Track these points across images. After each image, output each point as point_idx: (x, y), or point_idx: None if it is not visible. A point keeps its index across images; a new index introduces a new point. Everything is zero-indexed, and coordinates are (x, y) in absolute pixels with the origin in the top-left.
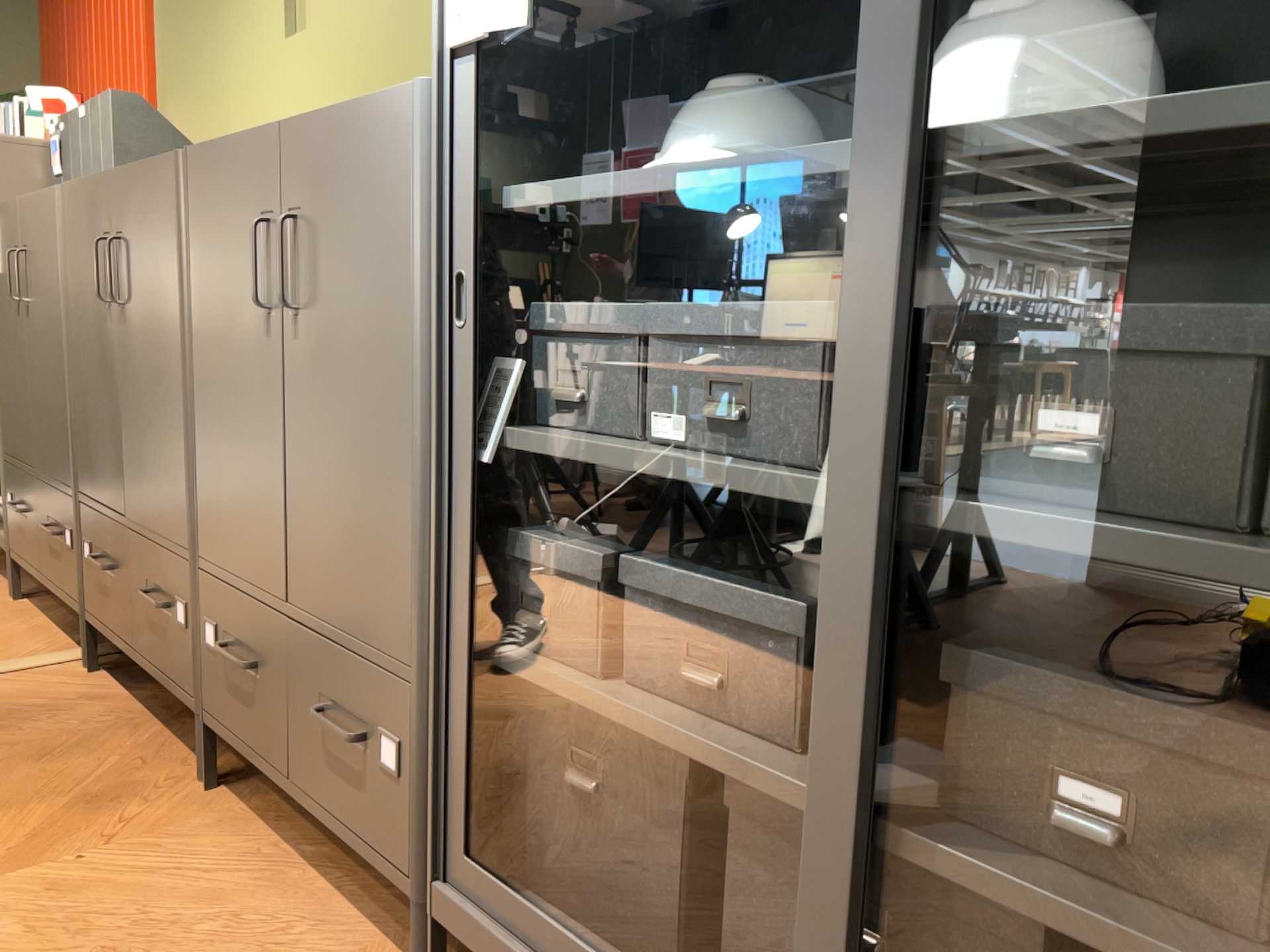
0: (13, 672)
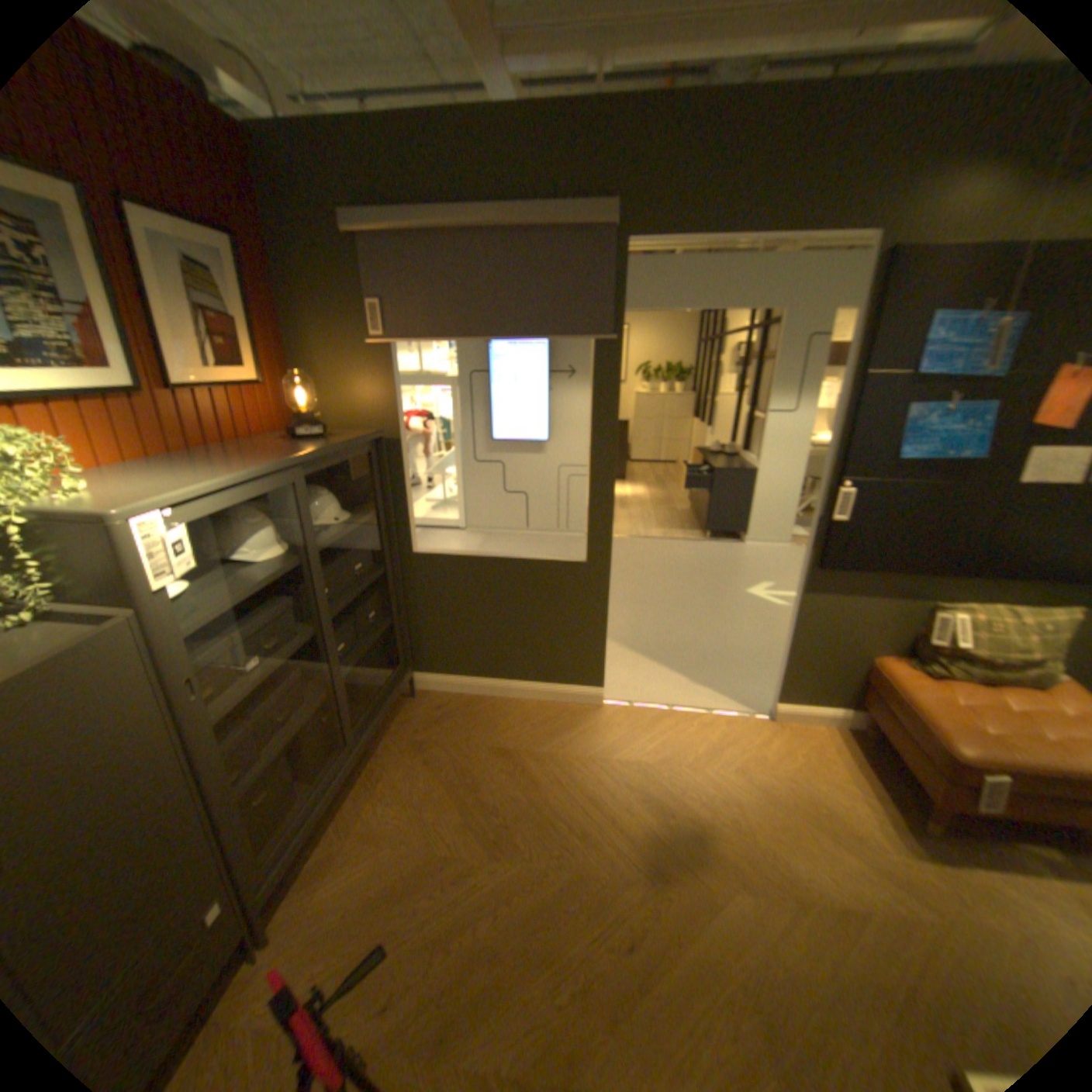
0: None
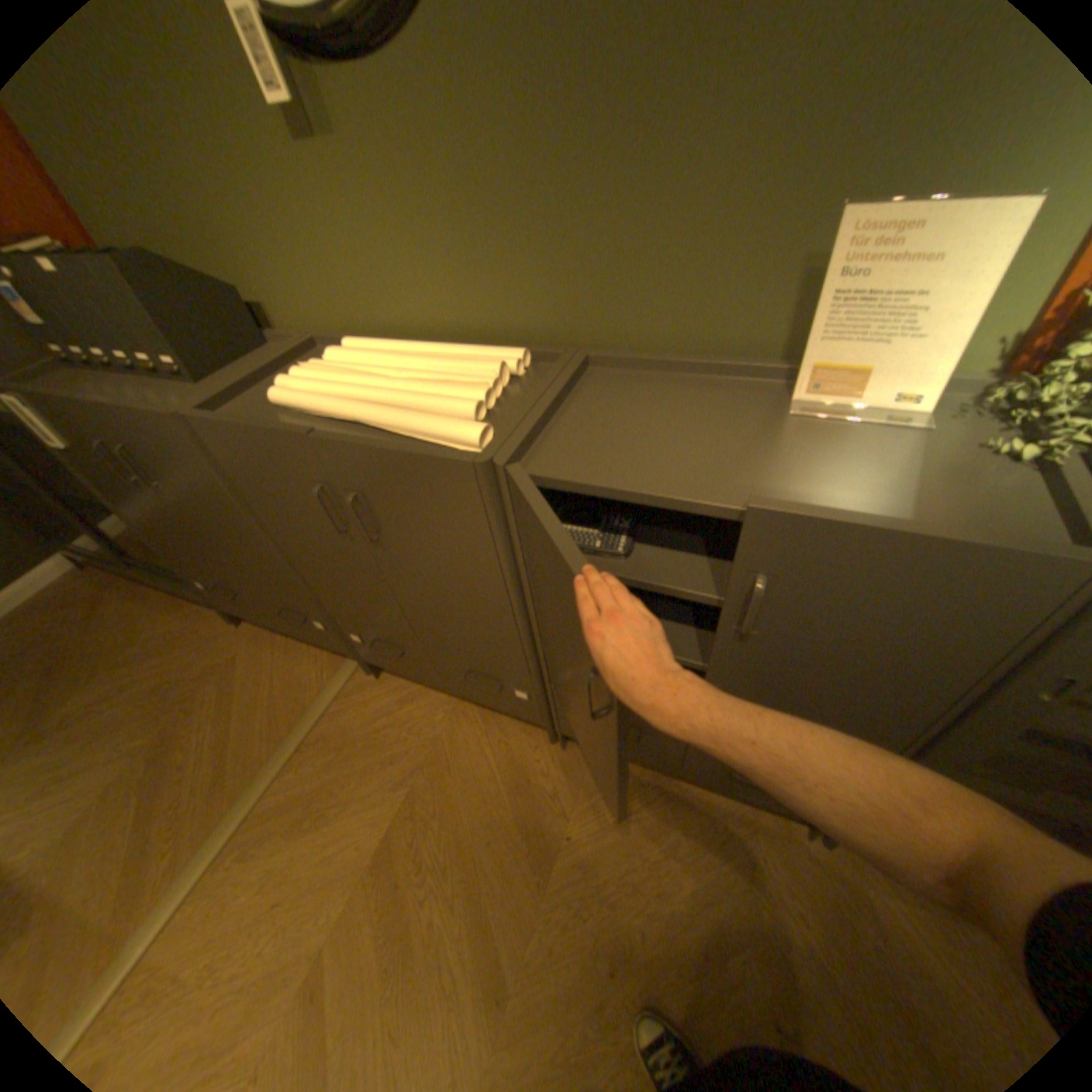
0: (332, 701)
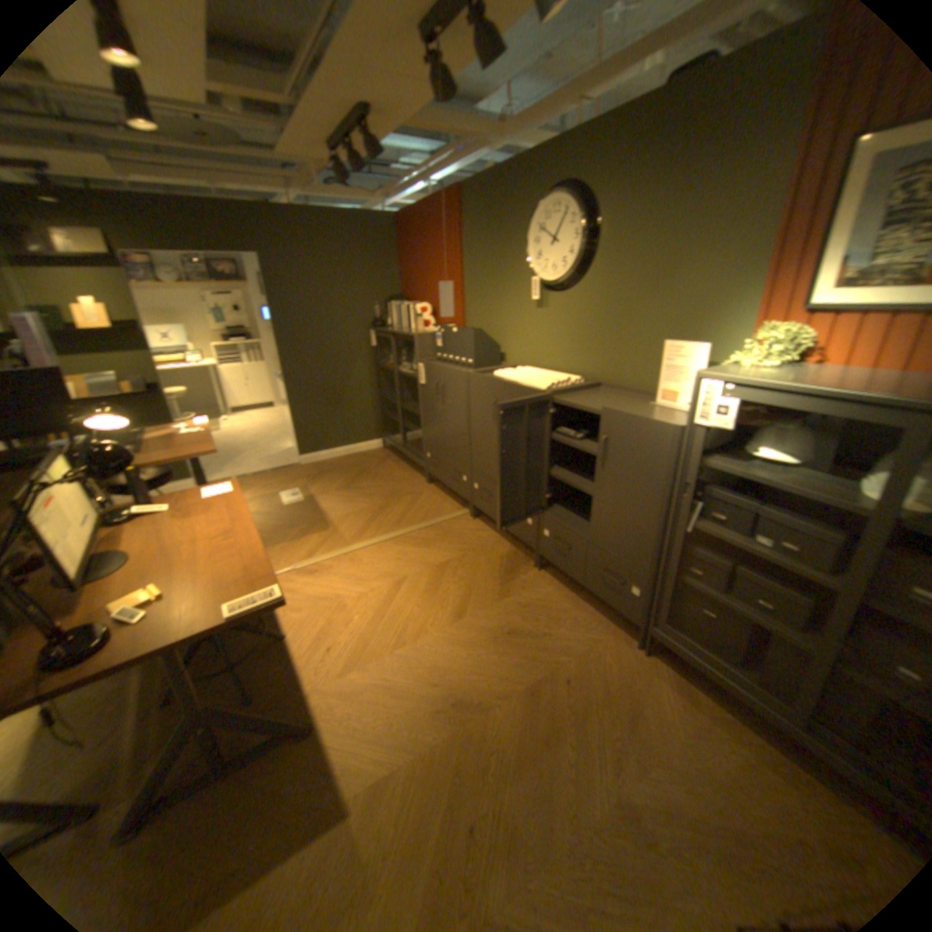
0: (453, 518)
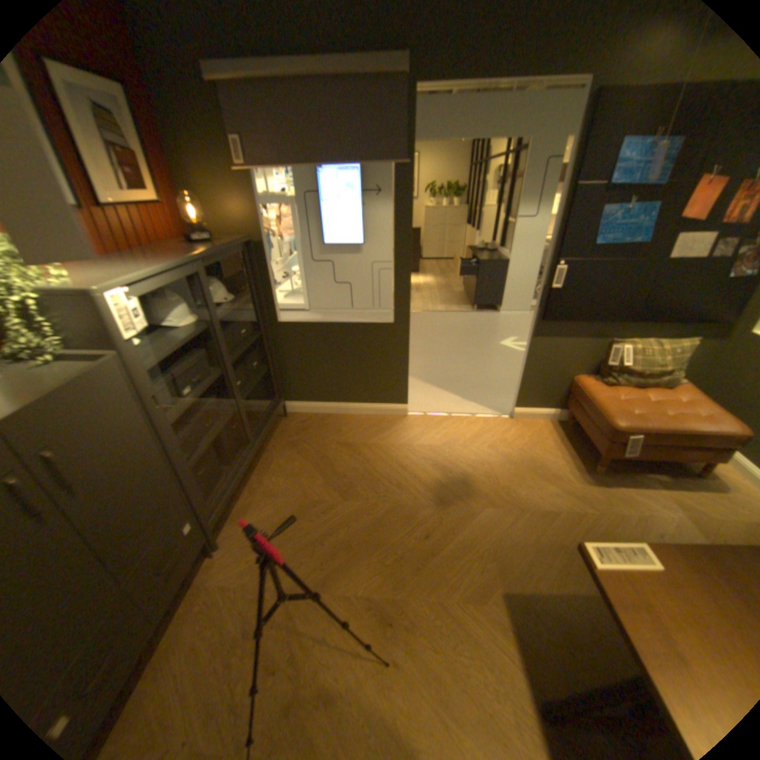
0: None
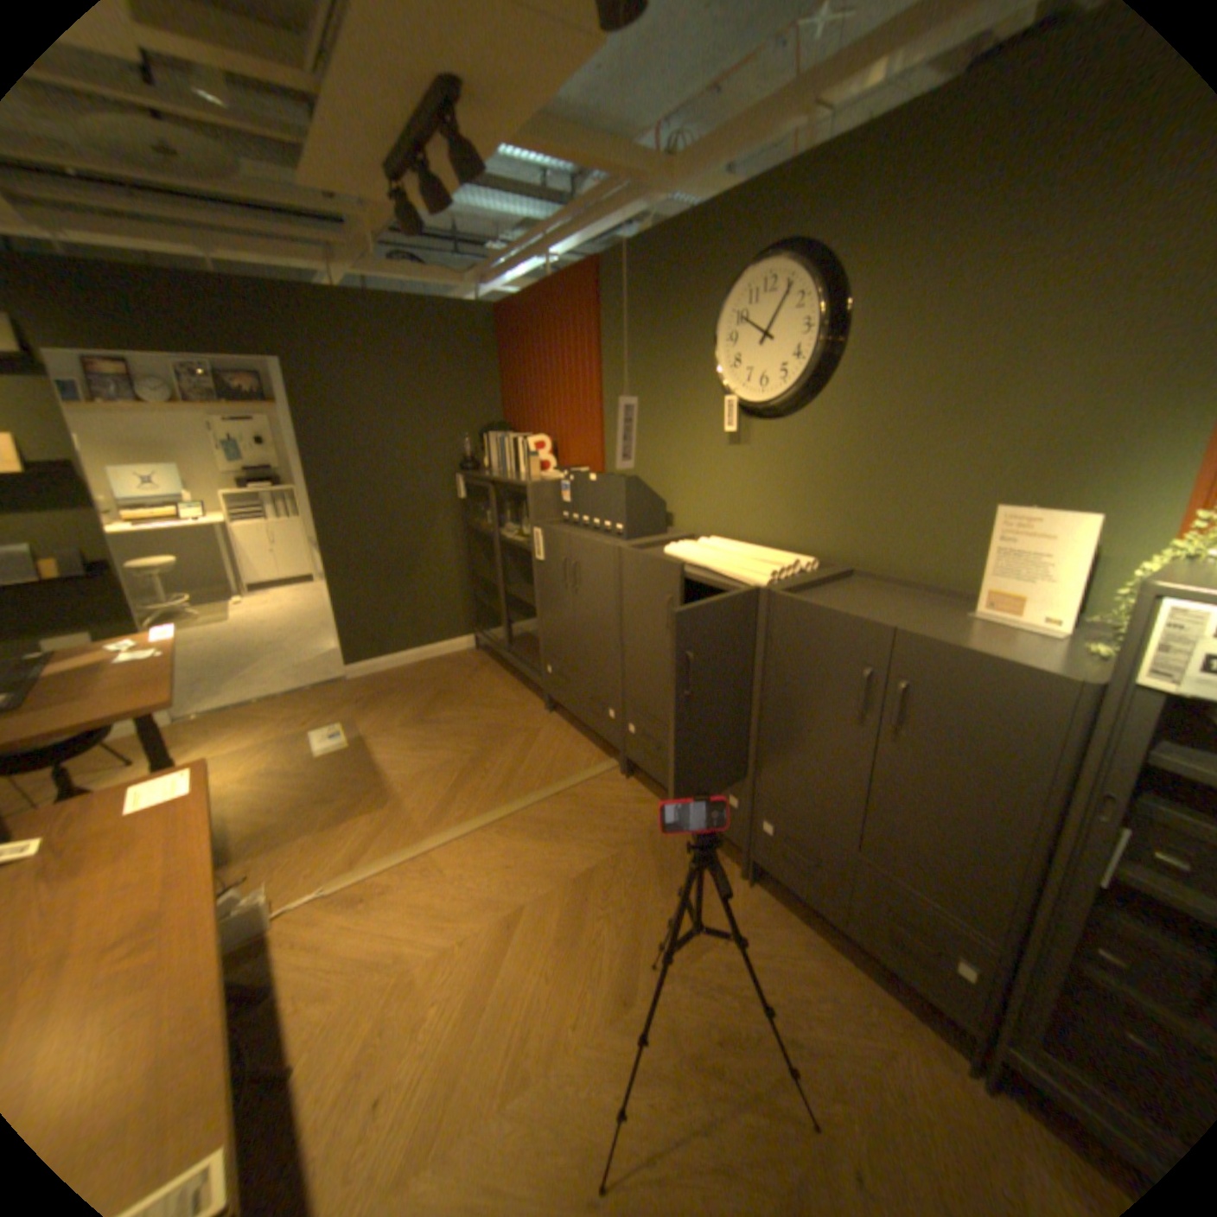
0: (592, 779)
